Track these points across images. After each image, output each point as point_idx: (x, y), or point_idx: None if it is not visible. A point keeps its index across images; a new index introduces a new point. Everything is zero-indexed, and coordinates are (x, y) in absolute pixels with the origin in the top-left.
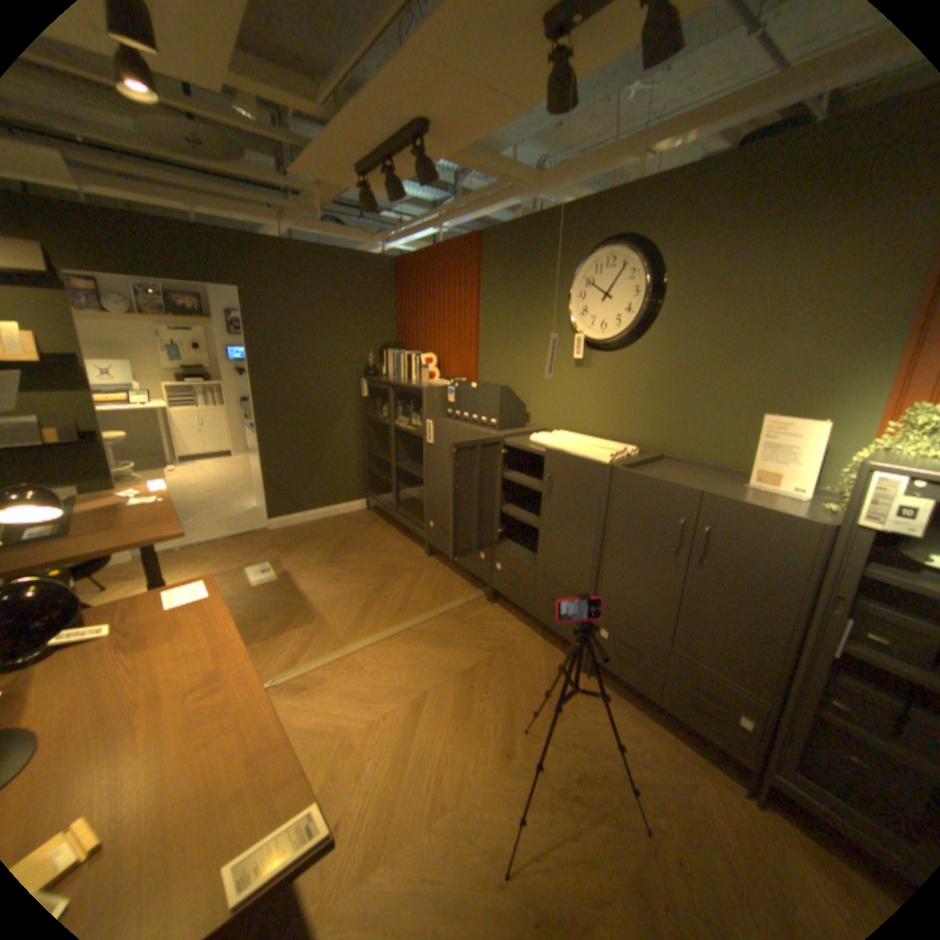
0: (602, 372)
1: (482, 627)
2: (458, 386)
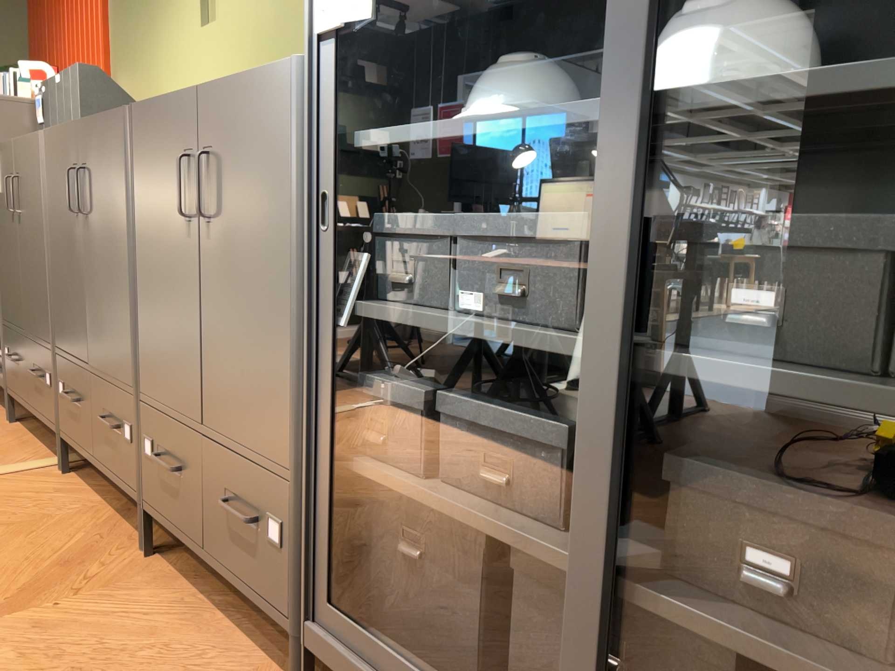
0: (227, 23)
1: (5, 500)
2: (46, 91)
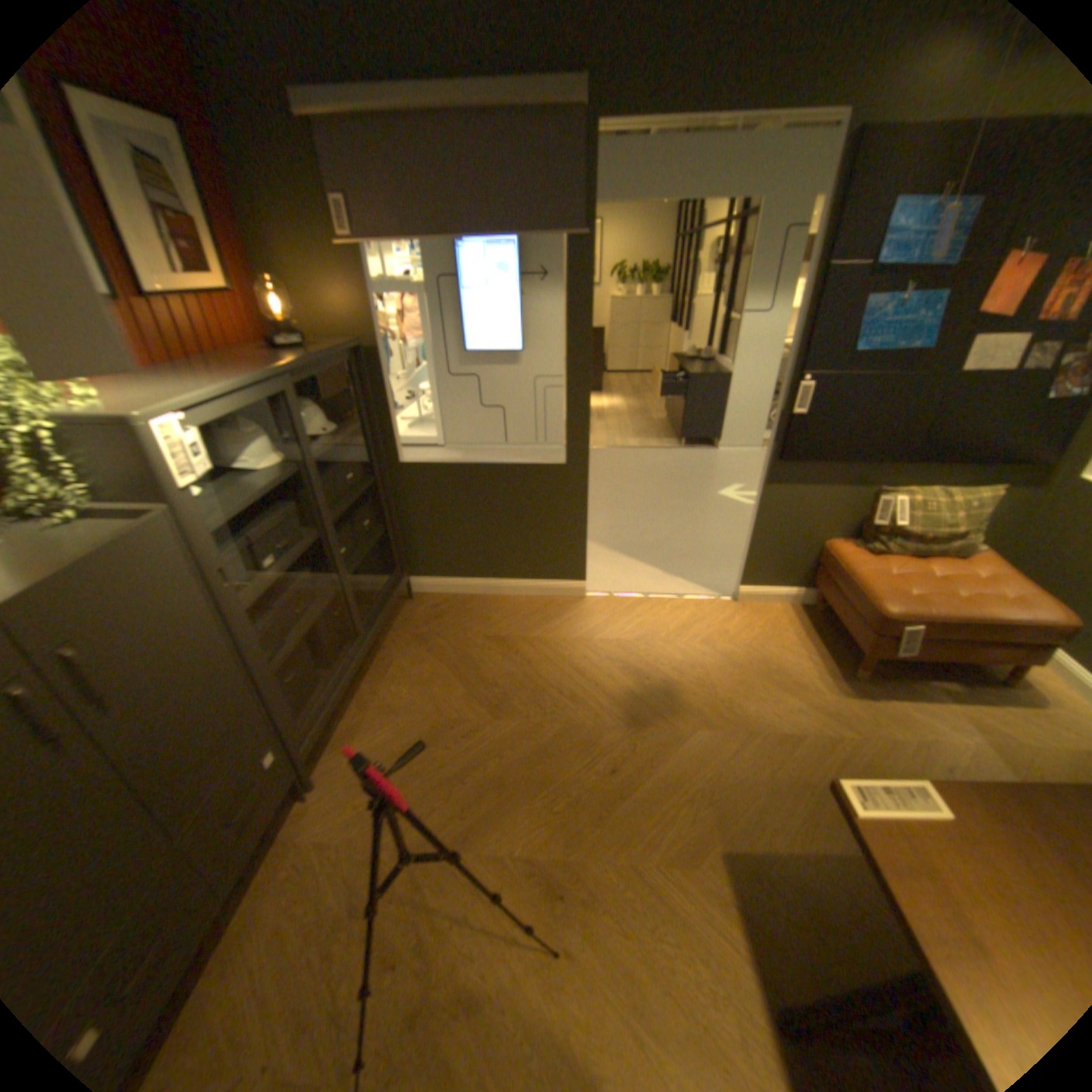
0: None
1: None
2: None
